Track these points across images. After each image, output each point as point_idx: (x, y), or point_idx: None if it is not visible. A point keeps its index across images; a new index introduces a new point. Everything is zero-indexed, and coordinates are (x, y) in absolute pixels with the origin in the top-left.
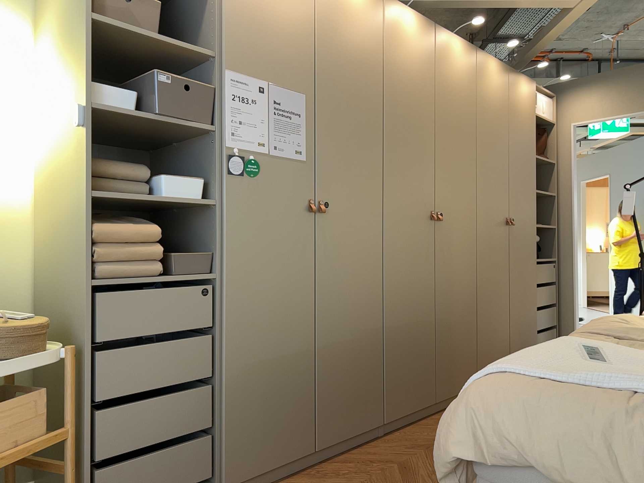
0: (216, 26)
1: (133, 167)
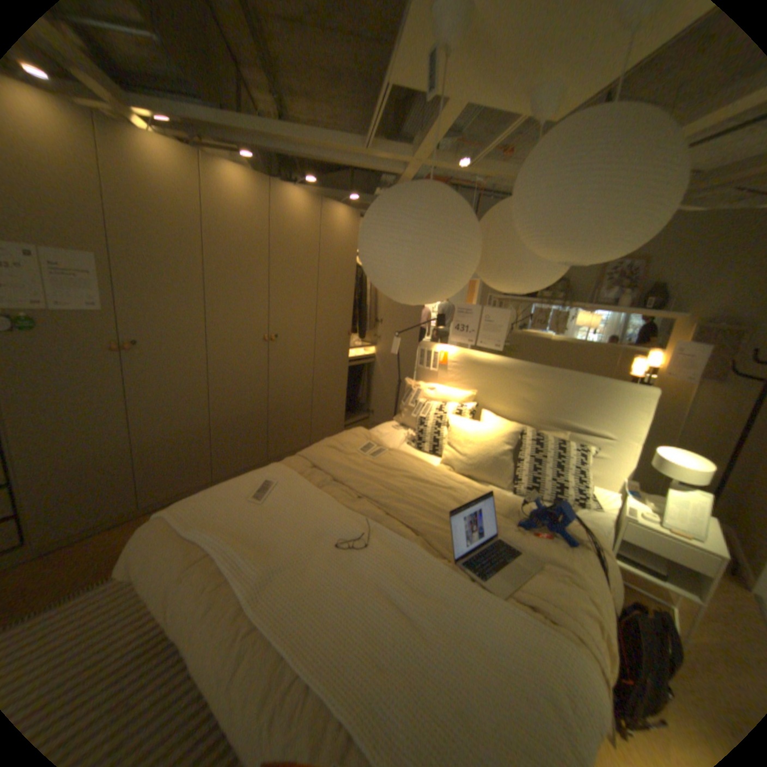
0: None
1: None
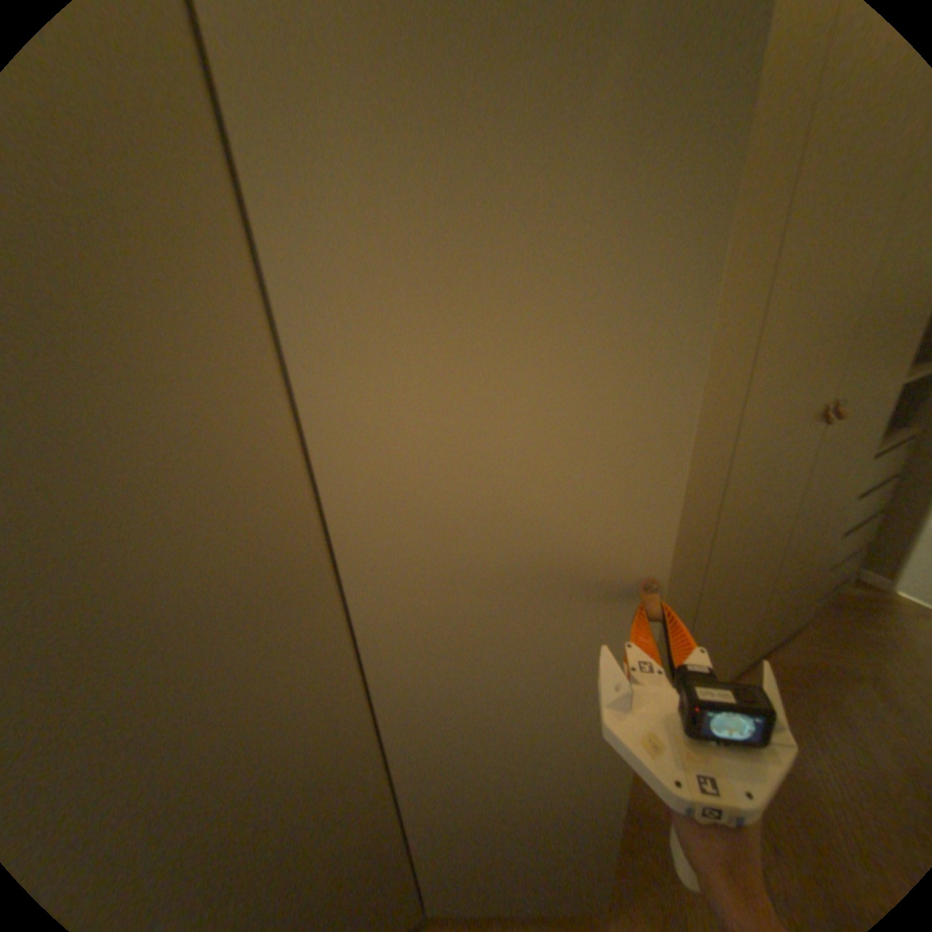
0: None
1: None
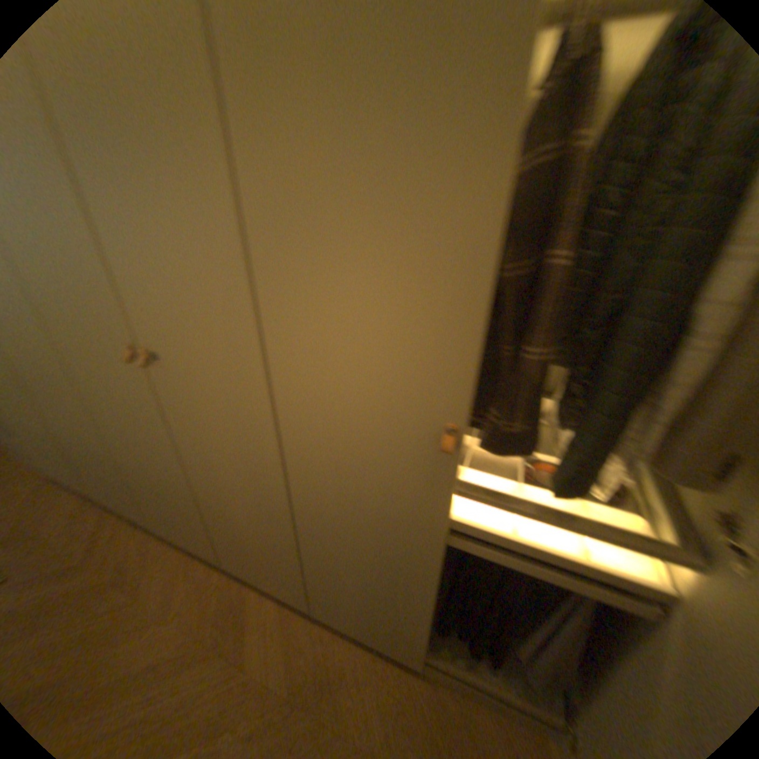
0: None
1: None
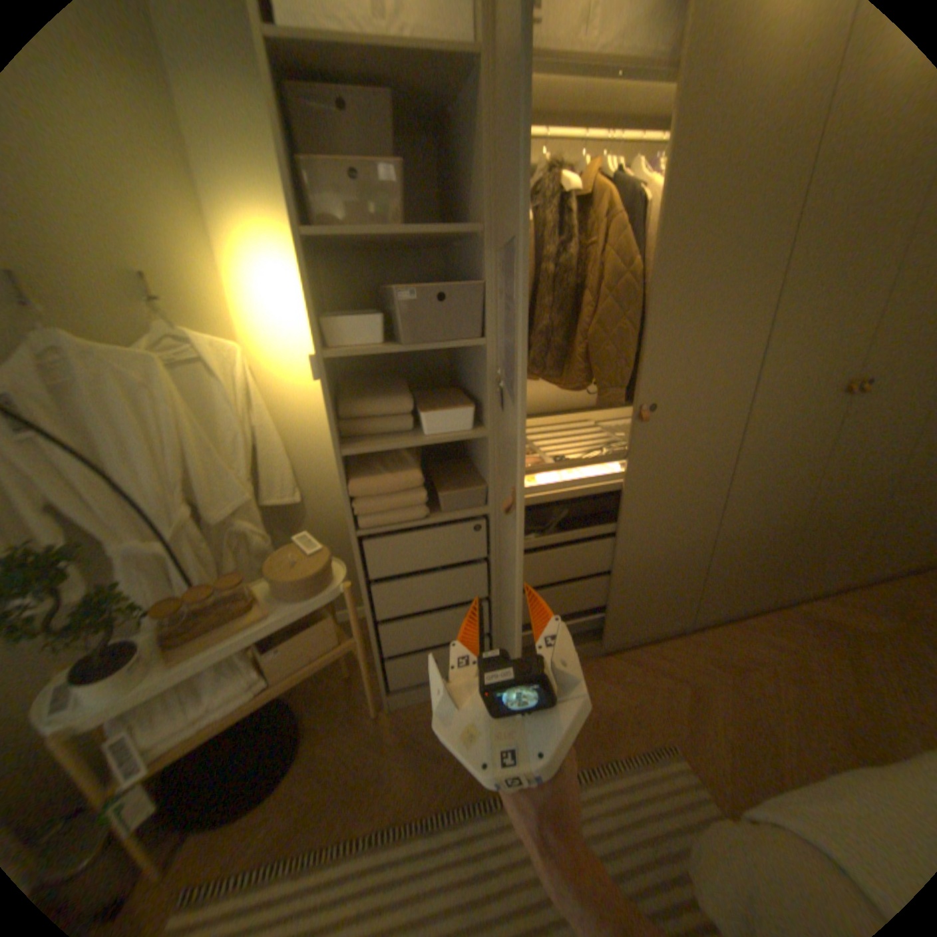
0: (485, 177)
1: (394, 401)
